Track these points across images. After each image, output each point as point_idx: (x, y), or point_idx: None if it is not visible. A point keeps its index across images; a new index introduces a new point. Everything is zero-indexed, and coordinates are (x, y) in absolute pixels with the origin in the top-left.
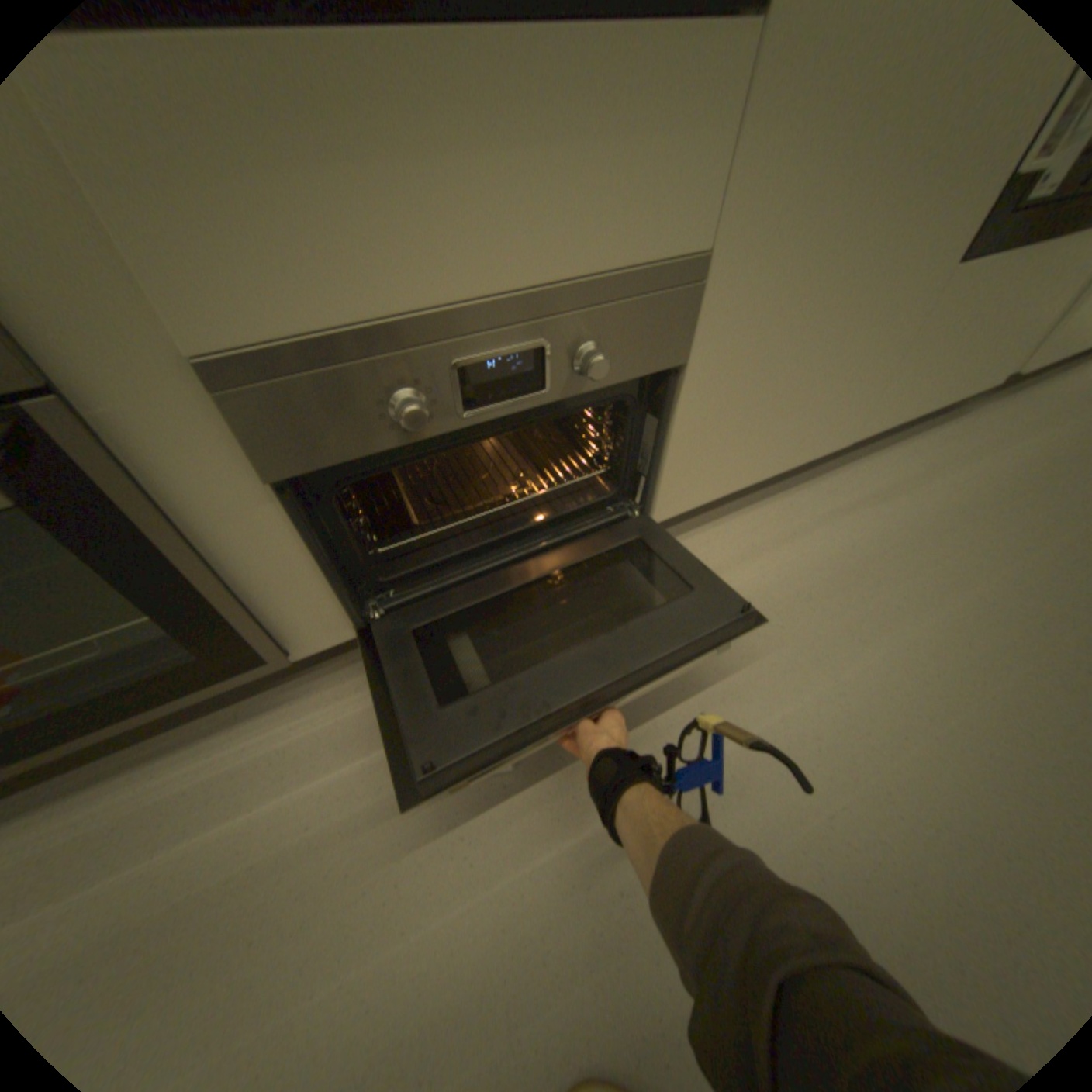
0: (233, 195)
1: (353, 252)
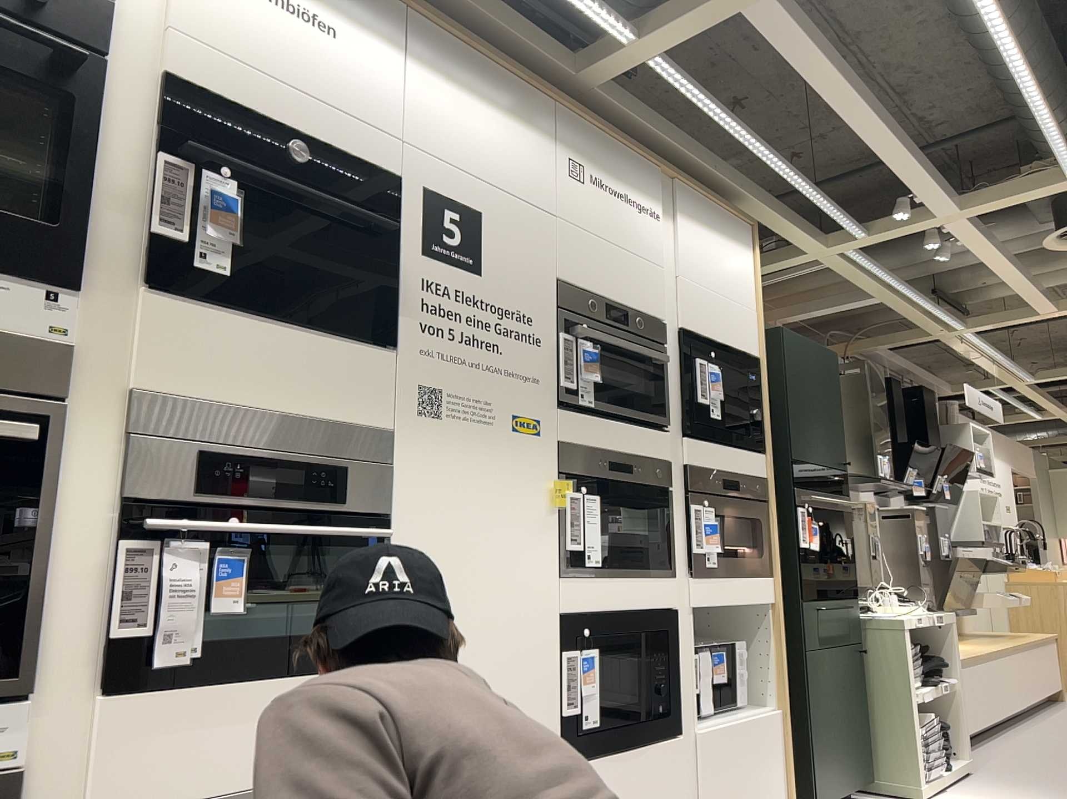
0: (148, 748)
1: (188, 771)
